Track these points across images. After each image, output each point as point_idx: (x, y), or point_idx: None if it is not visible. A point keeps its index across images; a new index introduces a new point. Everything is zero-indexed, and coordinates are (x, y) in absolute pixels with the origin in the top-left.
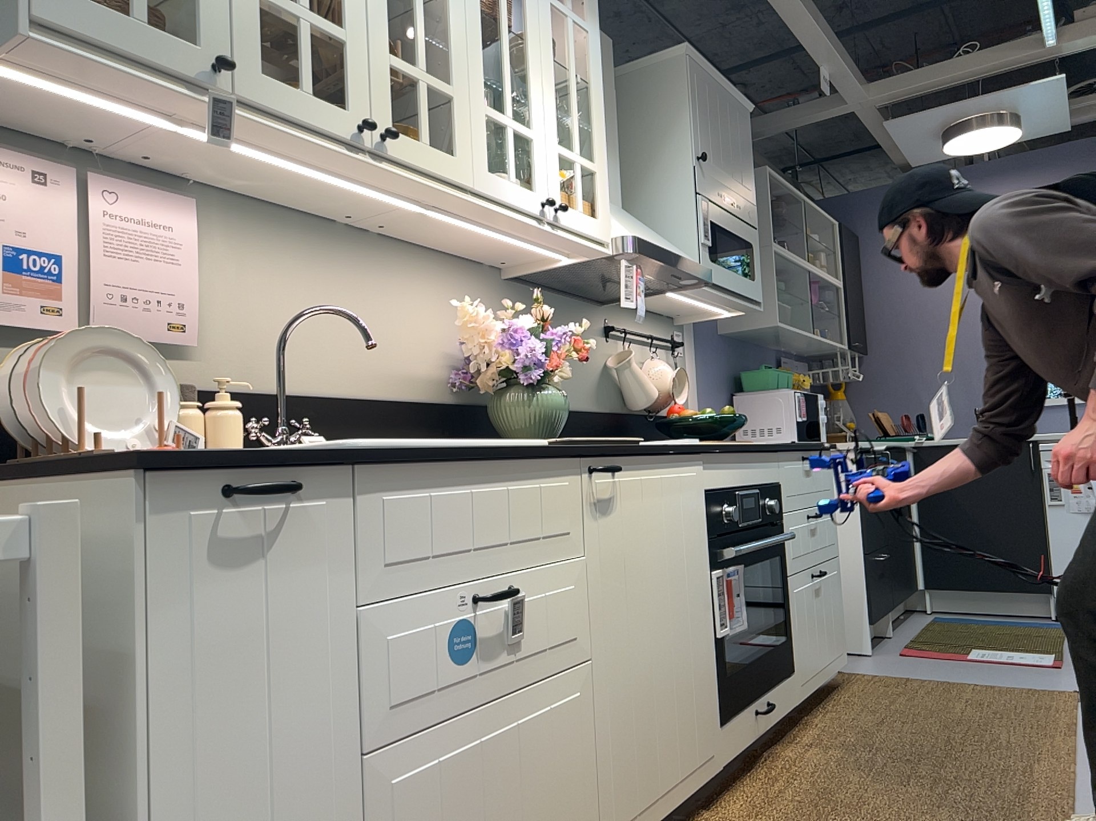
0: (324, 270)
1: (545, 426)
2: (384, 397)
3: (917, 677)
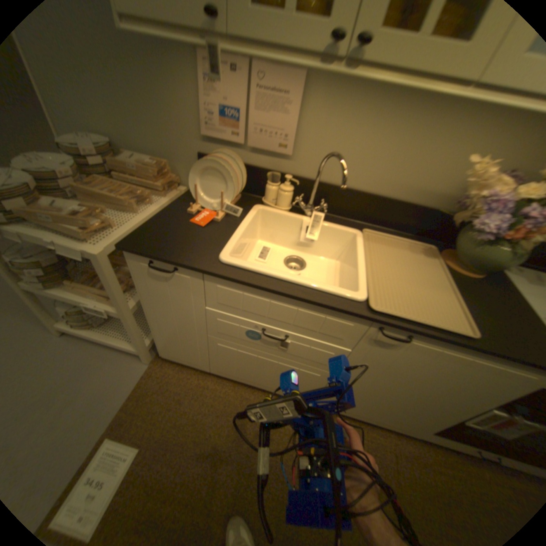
0: (389, 113)
1: (485, 263)
2: (397, 197)
3: None
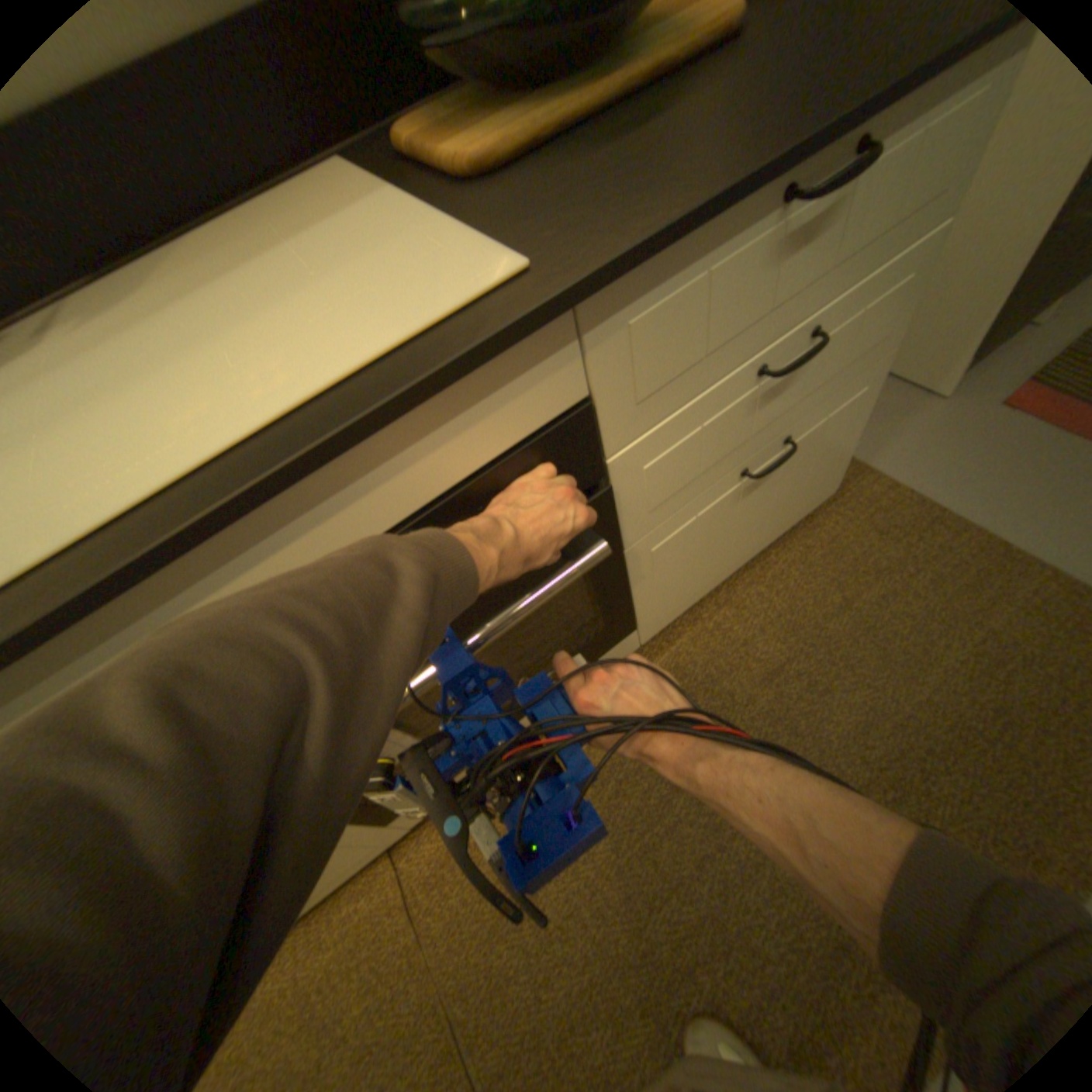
0: None
1: None
2: None
3: (962, 508)
